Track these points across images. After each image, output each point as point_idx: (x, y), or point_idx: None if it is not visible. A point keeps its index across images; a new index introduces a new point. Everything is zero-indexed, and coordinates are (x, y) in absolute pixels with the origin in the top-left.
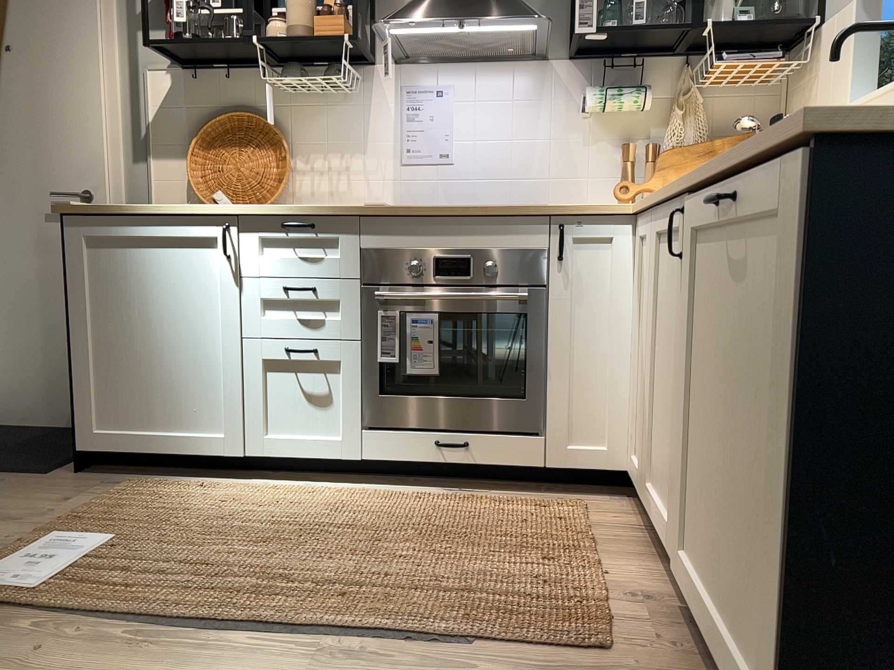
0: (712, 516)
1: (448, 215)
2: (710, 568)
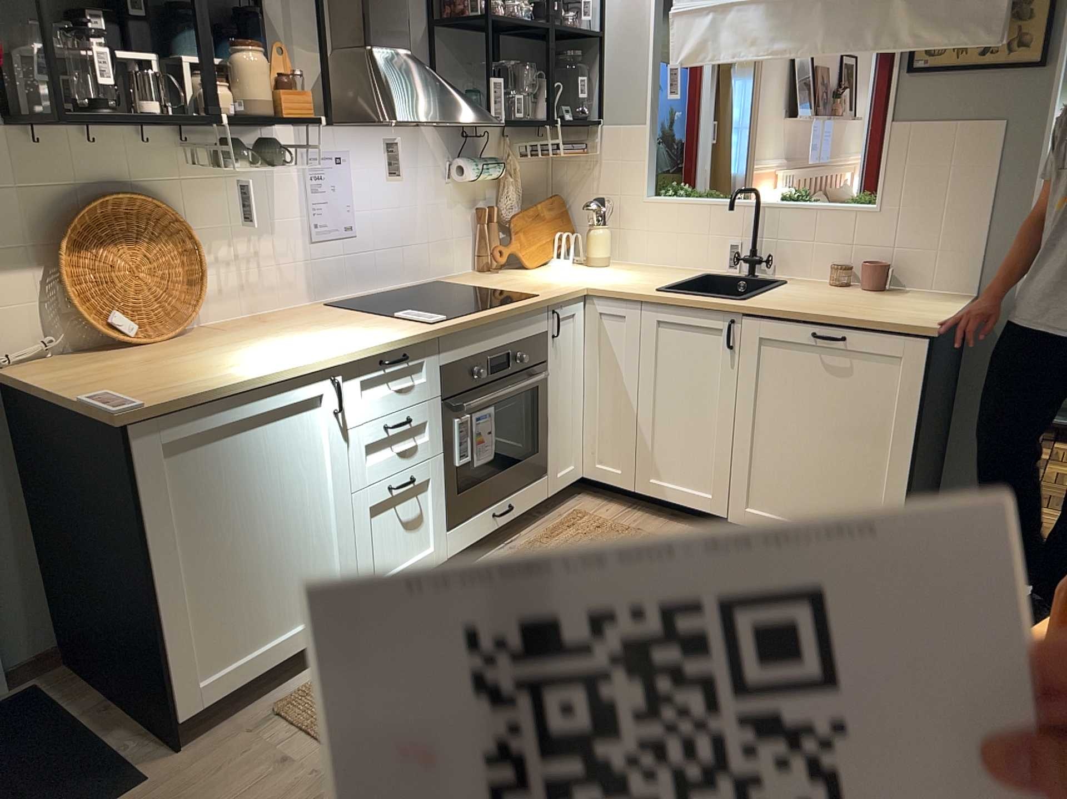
0: (784, 484)
1: (497, 319)
2: (782, 509)
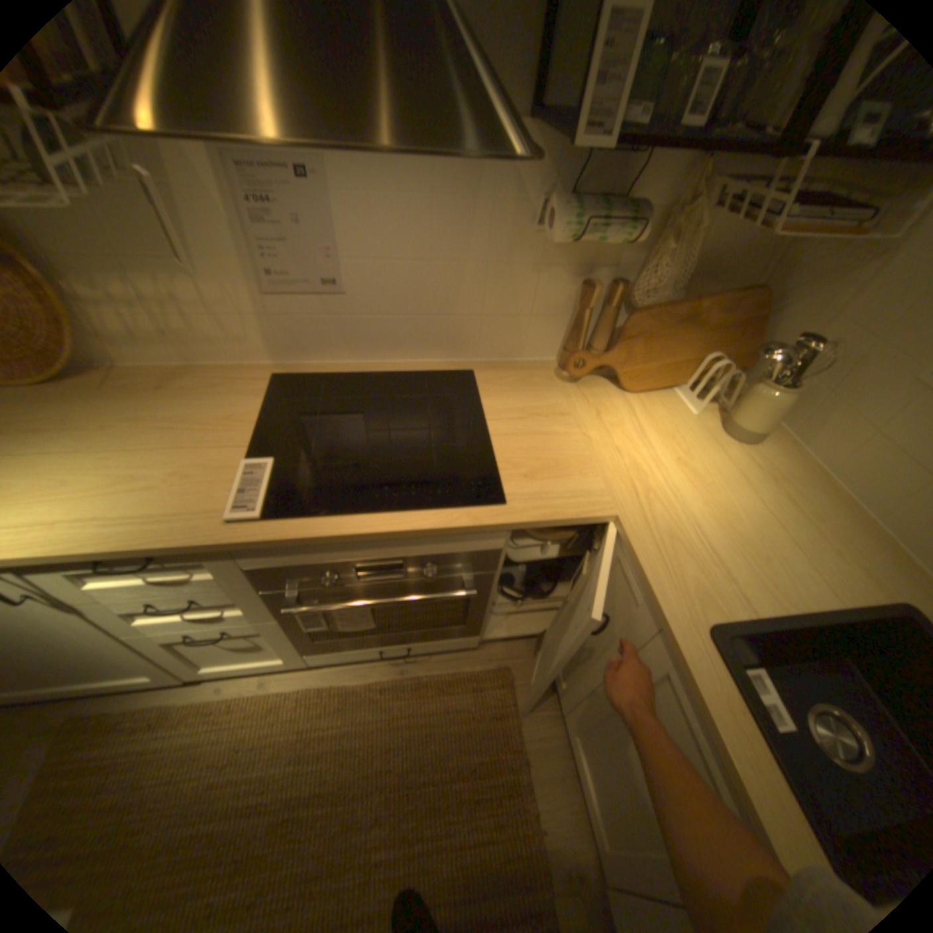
0: None
1: (364, 537)
2: None
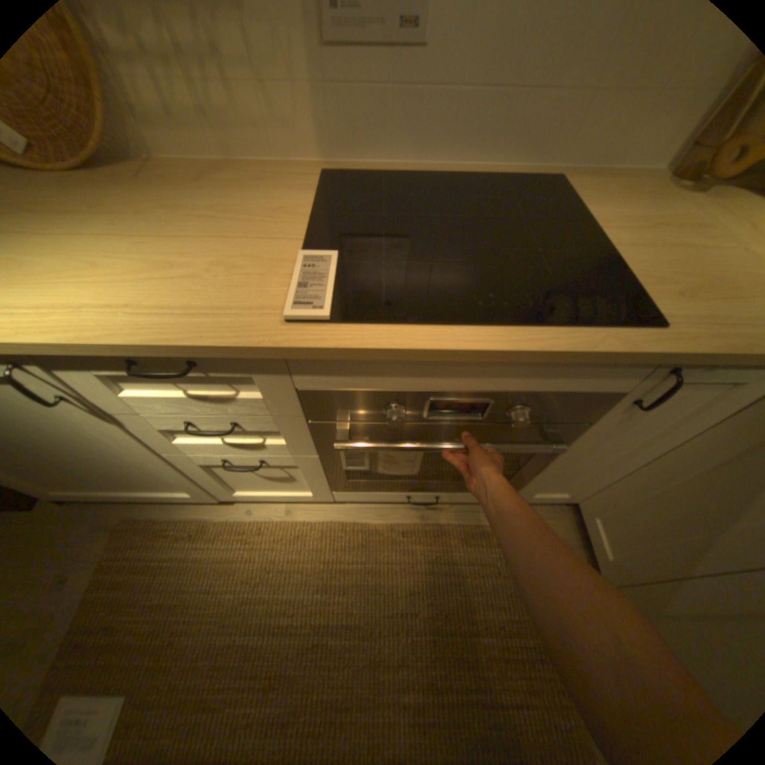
0: None
1: (467, 357)
2: None
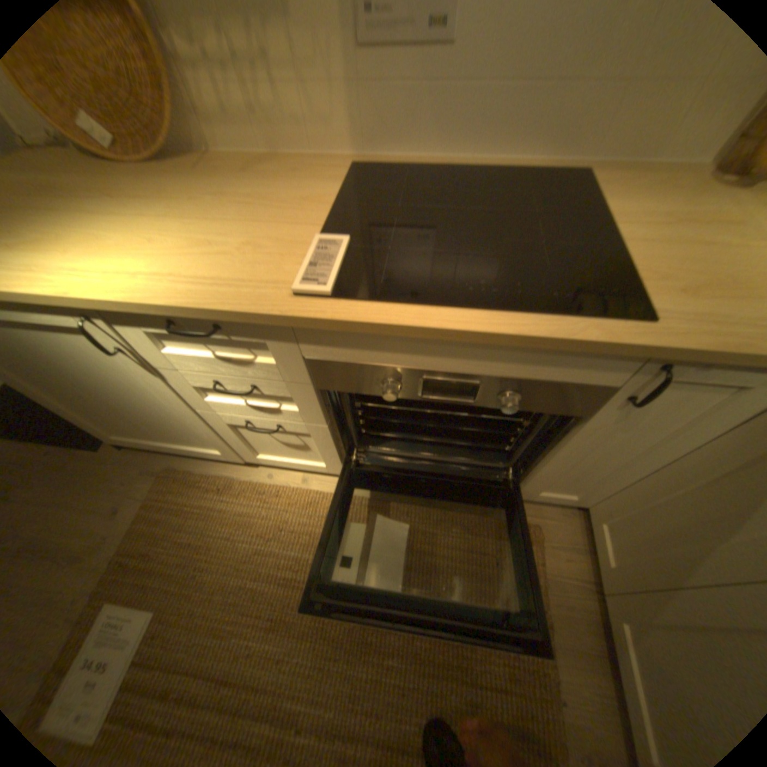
0: None
1: (451, 336)
2: None
